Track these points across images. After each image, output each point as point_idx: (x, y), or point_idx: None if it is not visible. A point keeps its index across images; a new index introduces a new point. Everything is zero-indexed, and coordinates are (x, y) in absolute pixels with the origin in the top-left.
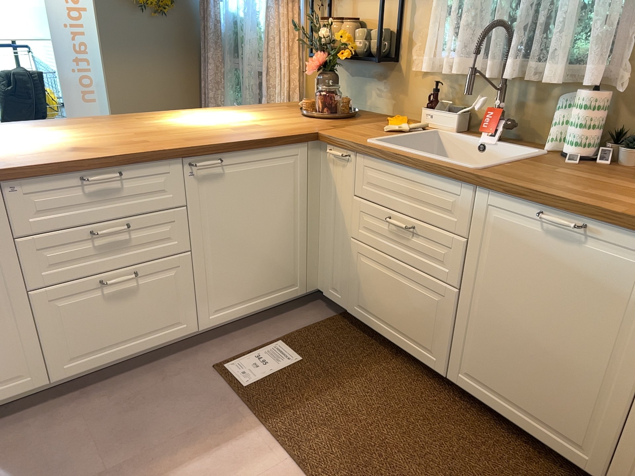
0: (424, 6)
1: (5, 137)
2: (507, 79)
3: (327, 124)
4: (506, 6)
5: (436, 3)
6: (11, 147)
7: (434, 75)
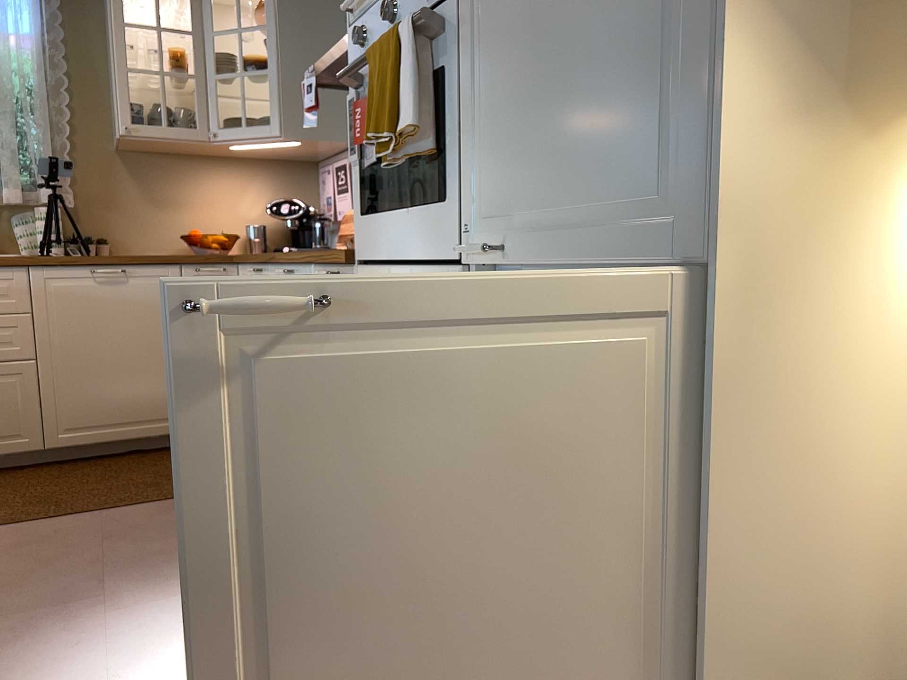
0: None
1: None
2: None
3: None
4: None
5: None
6: None
7: None
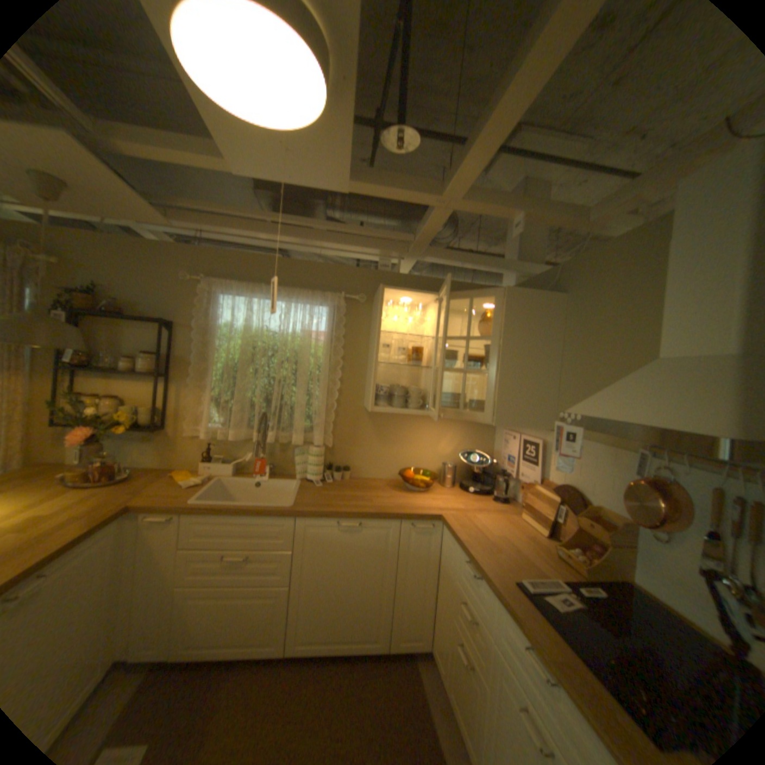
0: (191, 393)
1: None
2: (268, 442)
3: (118, 493)
4: (260, 401)
5: (210, 396)
6: None
7: (202, 438)
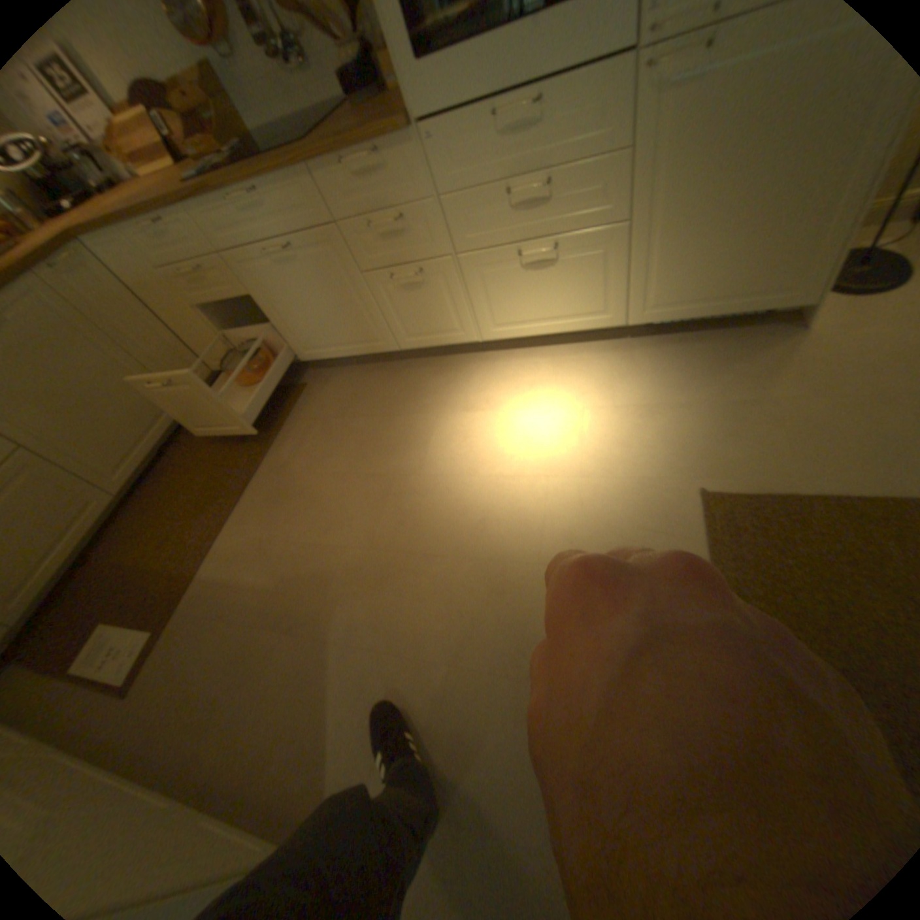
0: None
1: None
2: None
3: None
4: None
5: None
6: None
7: None
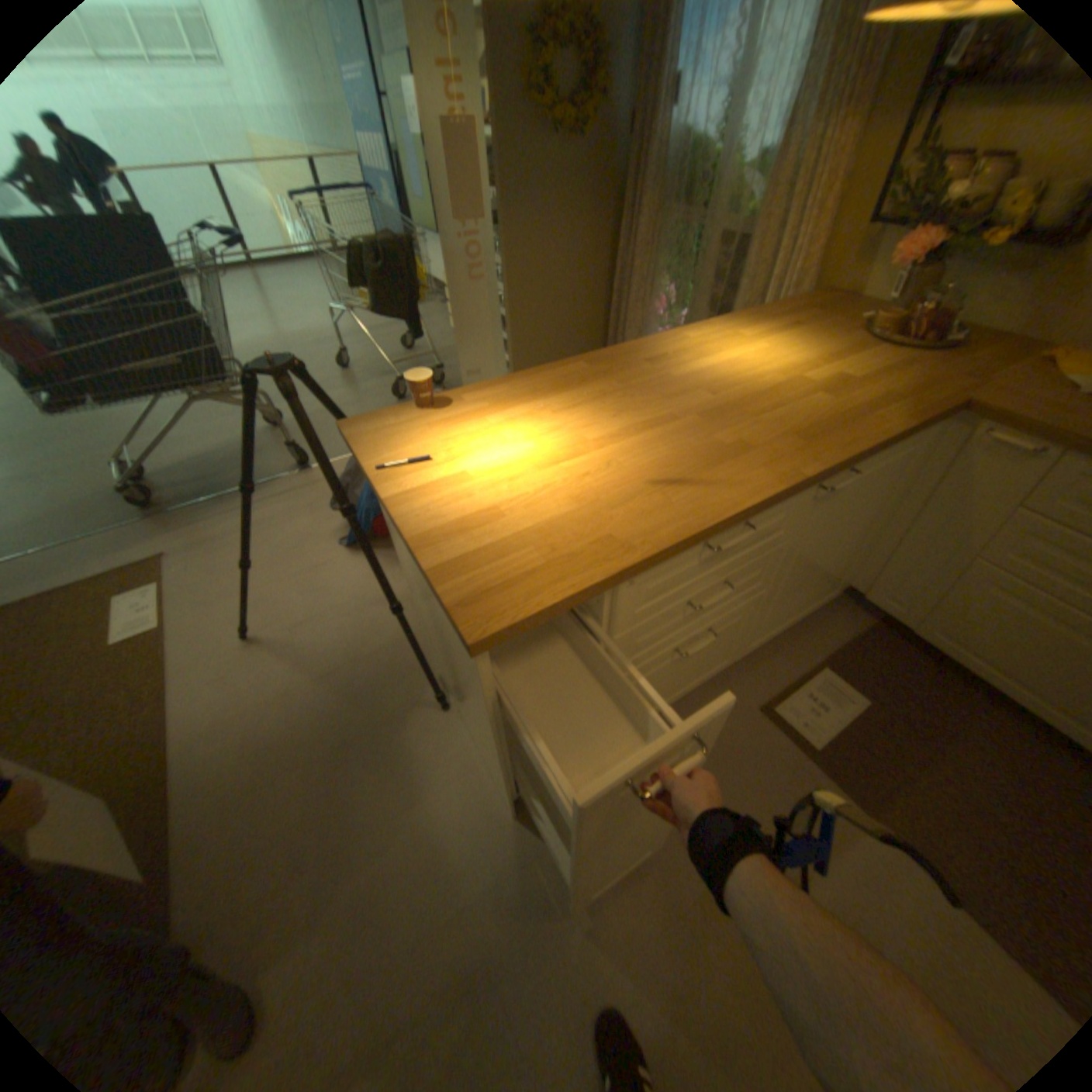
0: None
1: (522, 435)
2: None
3: (953, 367)
4: None
5: None
6: (564, 472)
7: None
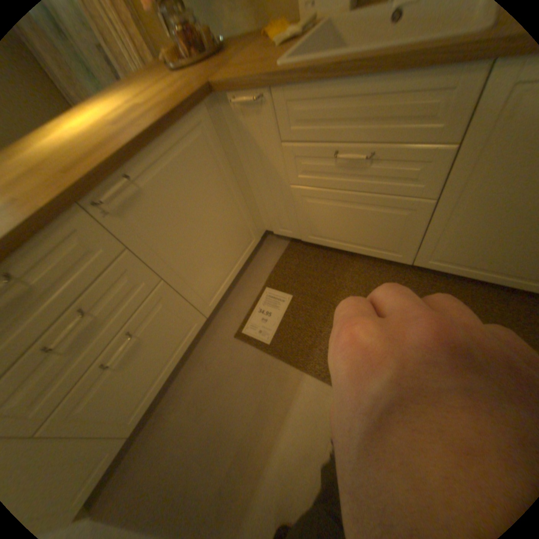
0: None
1: None
2: None
3: (206, 67)
4: None
5: None
6: None
7: None
